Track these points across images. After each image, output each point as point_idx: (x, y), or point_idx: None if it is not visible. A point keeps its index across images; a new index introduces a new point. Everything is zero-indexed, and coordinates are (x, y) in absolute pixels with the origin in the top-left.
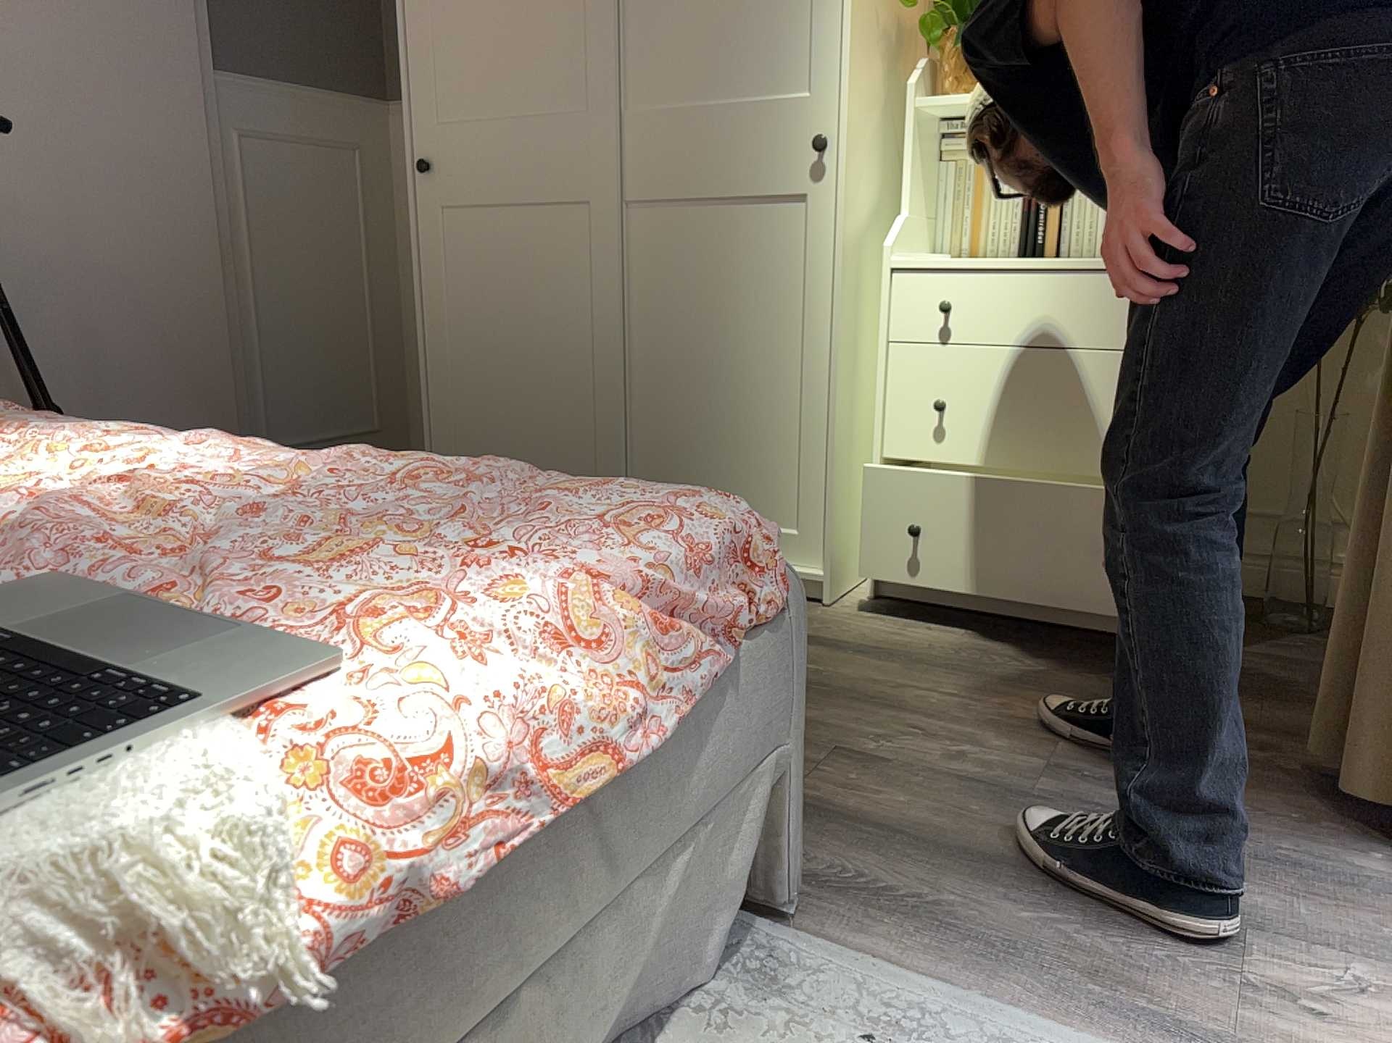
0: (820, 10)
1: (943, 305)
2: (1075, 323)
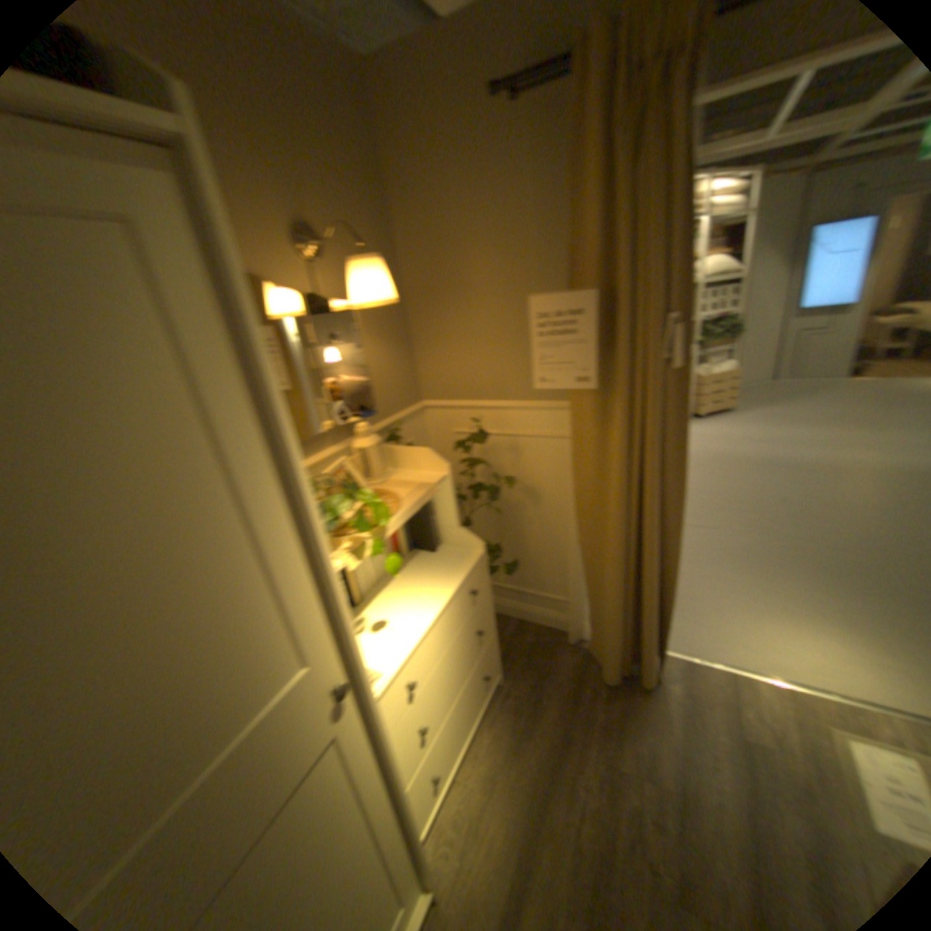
0: (296, 593)
1: (414, 686)
2: (452, 628)
